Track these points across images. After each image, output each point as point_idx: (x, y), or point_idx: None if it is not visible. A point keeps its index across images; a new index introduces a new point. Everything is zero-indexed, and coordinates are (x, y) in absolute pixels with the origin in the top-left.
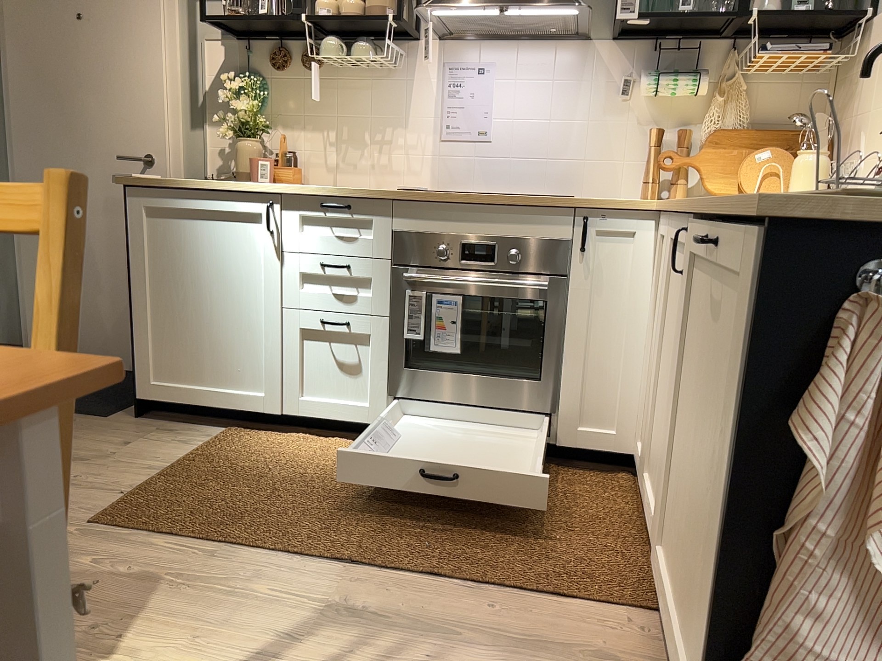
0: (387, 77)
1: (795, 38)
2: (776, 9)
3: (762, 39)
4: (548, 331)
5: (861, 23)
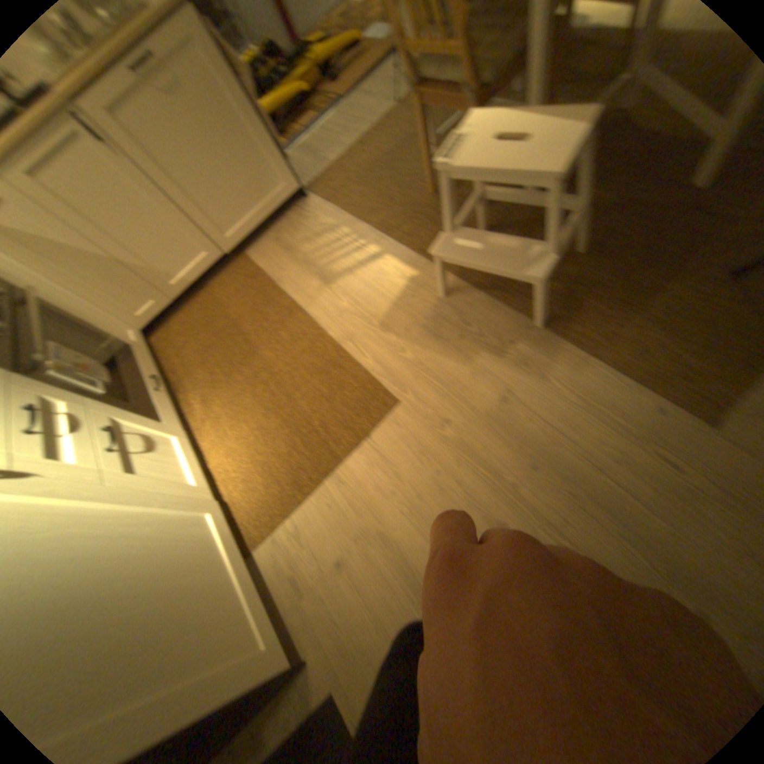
0: None
1: None
2: None
3: None
4: (65, 319)
5: None
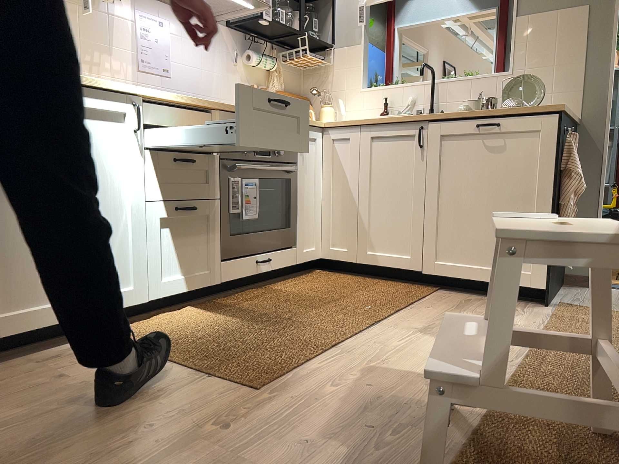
0: (95, 7)
1: (294, 49)
2: (308, 33)
3: (285, 46)
4: (290, 195)
5: (328, 49)
